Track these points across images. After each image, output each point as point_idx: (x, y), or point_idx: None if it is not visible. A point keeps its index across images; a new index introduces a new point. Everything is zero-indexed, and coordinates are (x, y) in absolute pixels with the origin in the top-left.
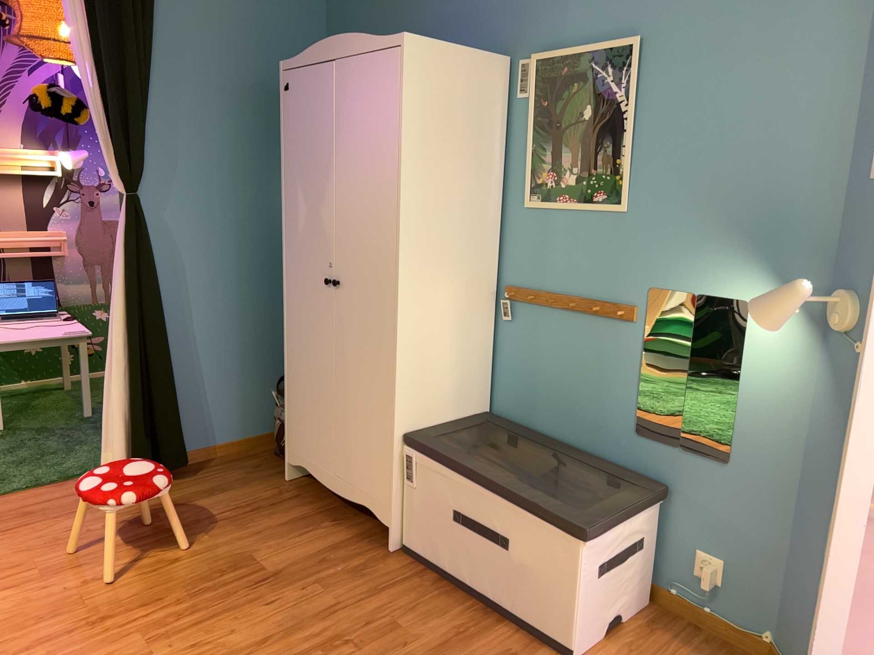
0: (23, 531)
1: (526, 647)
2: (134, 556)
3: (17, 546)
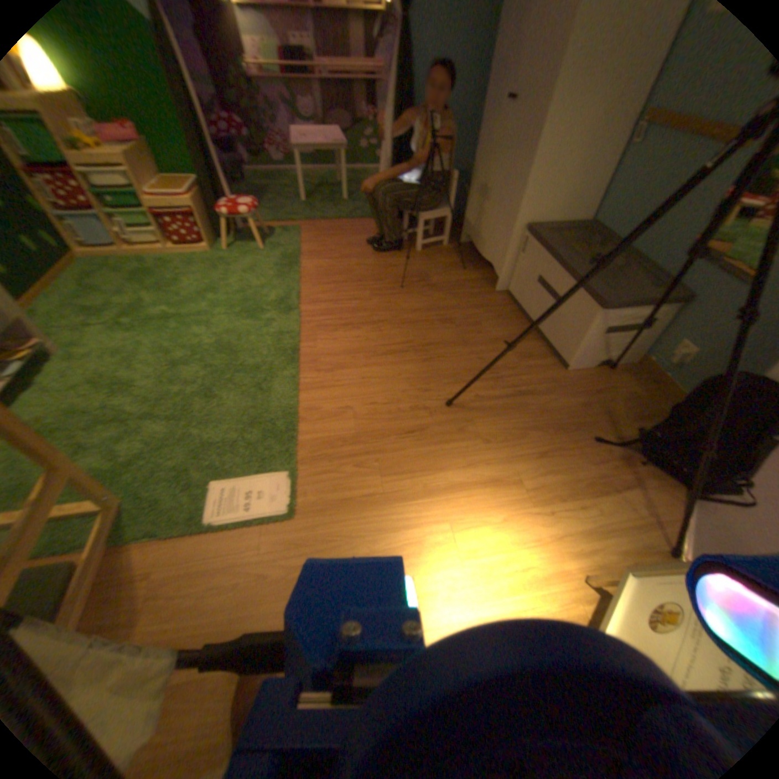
0: (336, 238)
1: (536, 356)
2: (374, 261)
3: (332, 244)
